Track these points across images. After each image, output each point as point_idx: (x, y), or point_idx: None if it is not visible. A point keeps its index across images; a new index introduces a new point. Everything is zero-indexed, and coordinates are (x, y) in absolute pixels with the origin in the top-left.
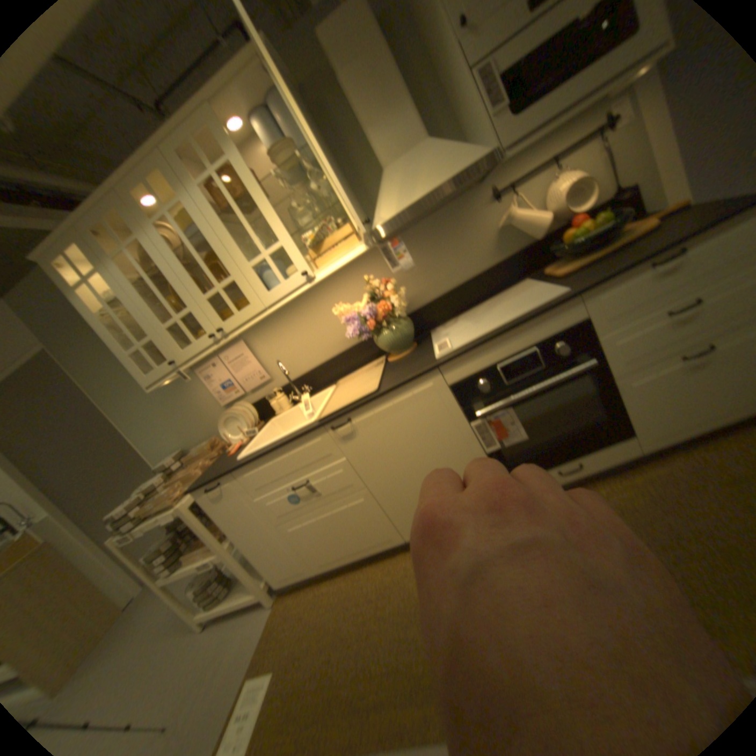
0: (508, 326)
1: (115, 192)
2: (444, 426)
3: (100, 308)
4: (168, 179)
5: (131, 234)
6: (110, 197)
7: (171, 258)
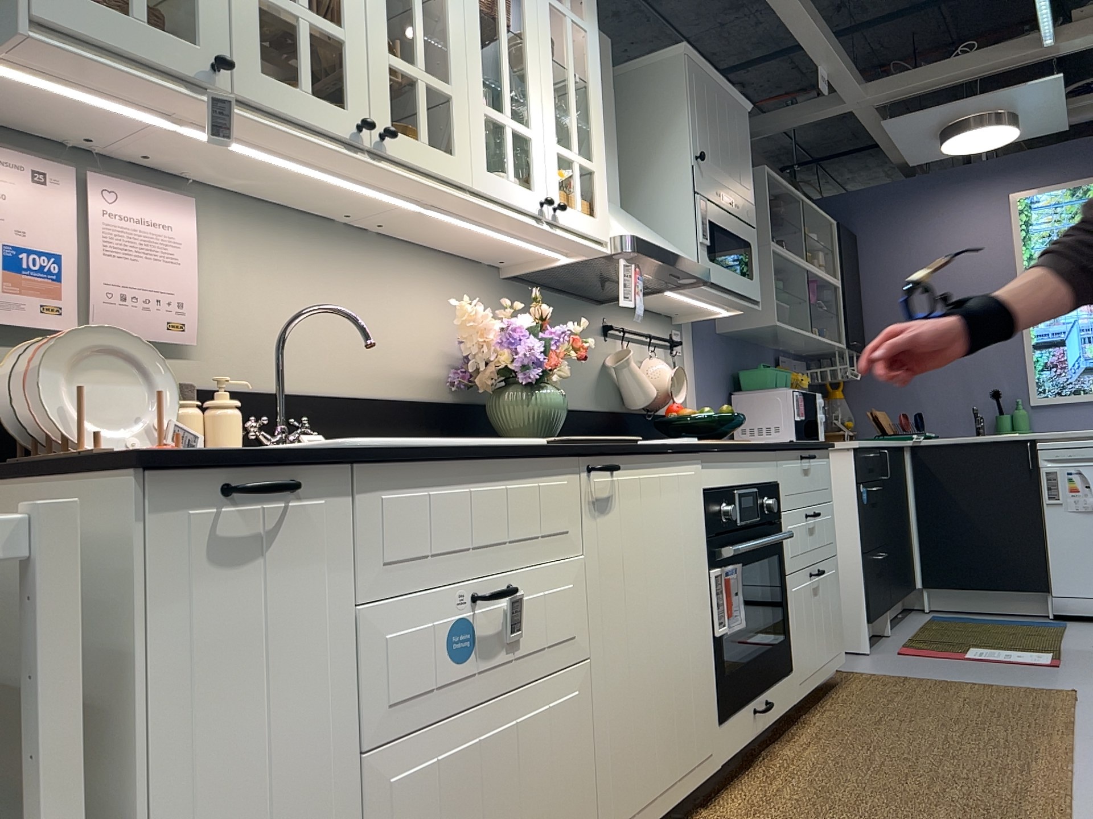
0: (750, 445)
1: None
2: (693, 561)
3: None
4: None
5: None
6: None
7: None
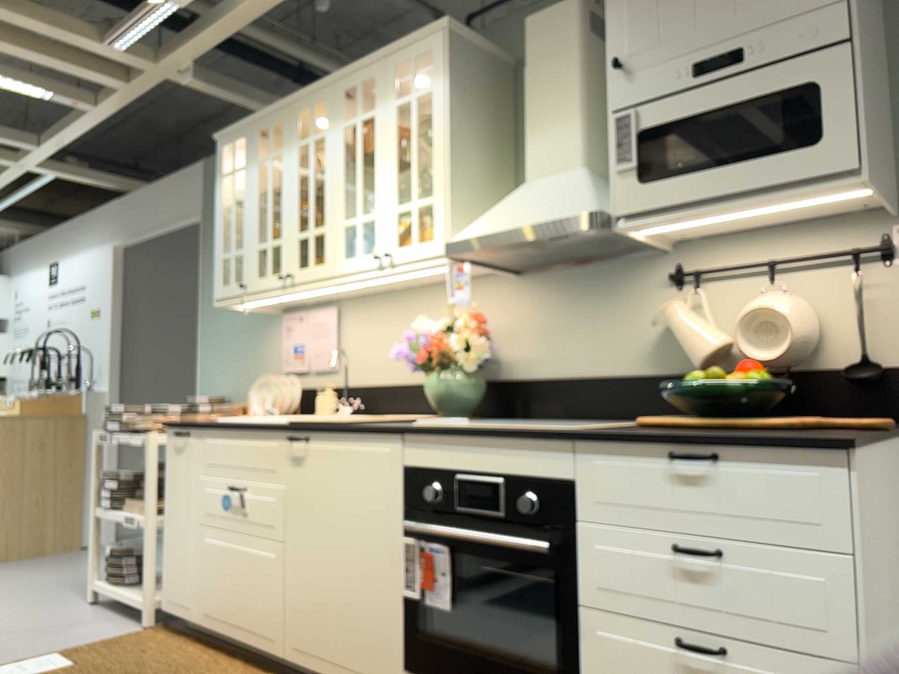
0: (481, 431)
1: (290, 110)
2: (378, 521)
3: (235, 205)
4: (327, 115)
5: (281, 150)
6: (285, 112)
7: (294, 186)
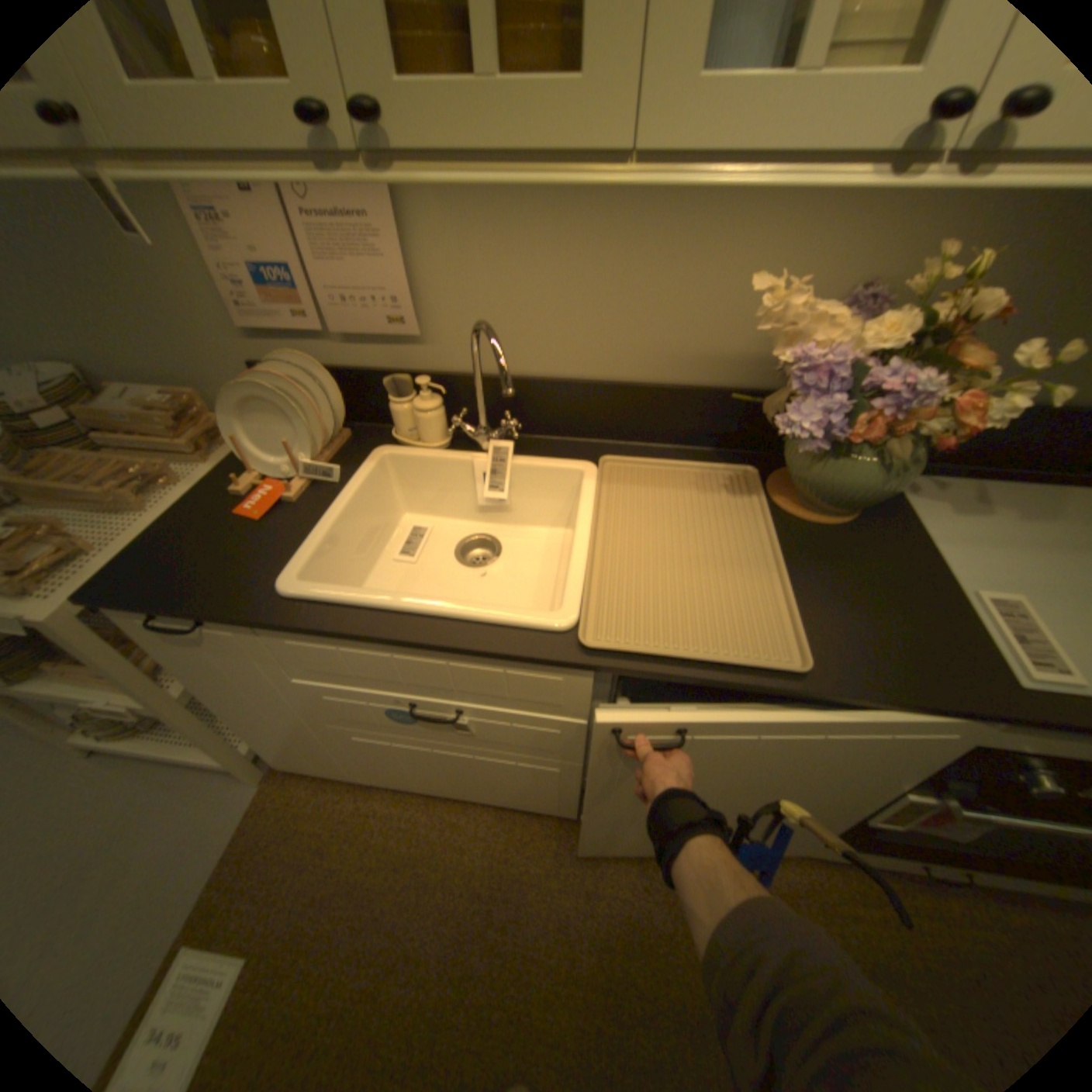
0: None
1: None
2: (856, 781)
3: None
4: None
5: None
6: None
7: None
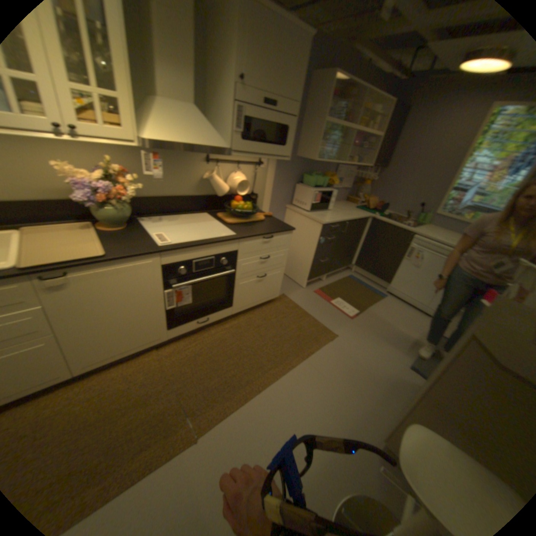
0: (208, 243)
1: None
2: (148, 291)
3: None
4: None
5: None
6: None
7: None
